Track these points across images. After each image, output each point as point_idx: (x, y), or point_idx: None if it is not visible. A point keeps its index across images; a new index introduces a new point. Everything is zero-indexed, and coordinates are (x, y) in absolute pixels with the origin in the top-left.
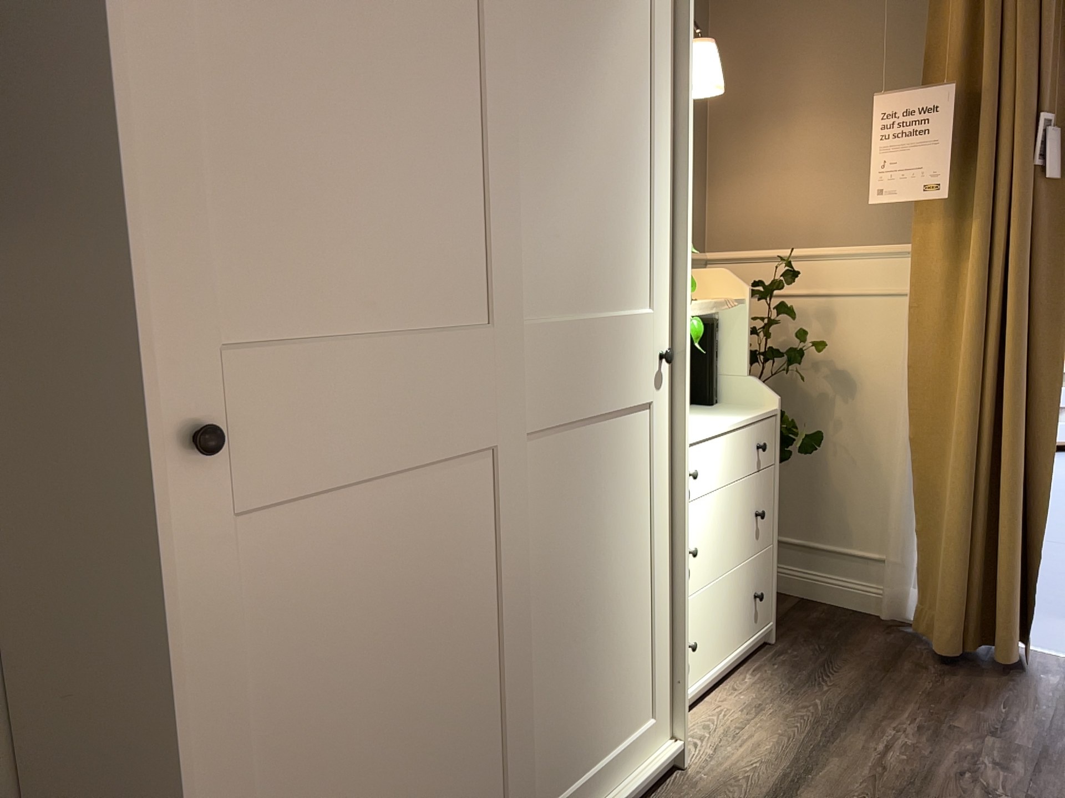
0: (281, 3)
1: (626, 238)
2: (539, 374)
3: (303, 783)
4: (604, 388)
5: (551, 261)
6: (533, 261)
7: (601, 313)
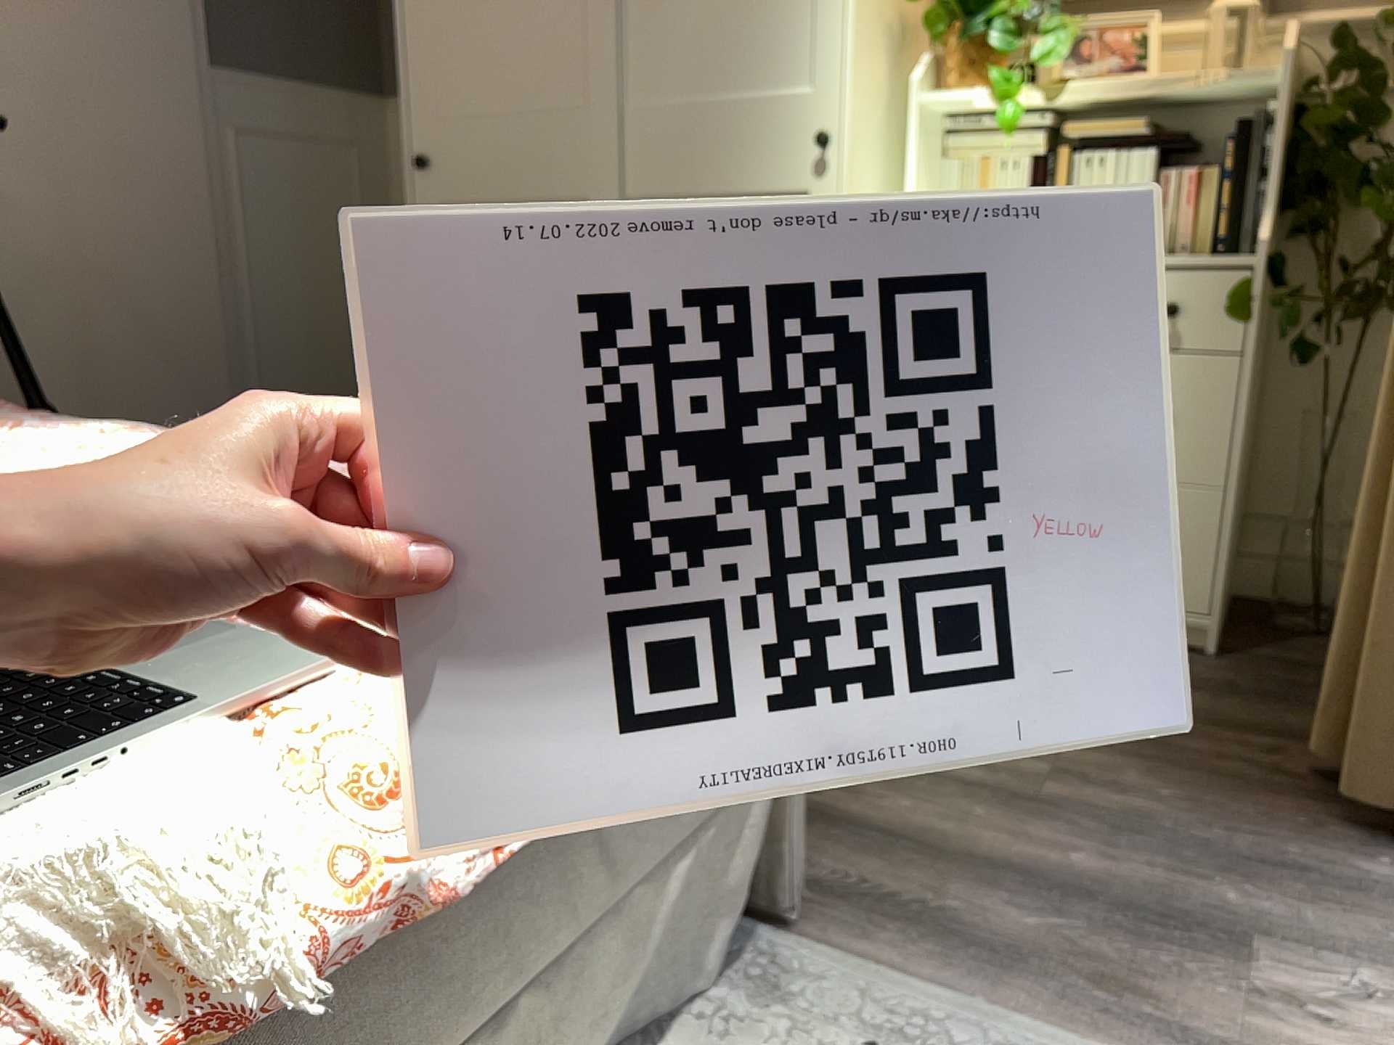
0: None
1: (772, 10)
2: (645, 148)
3: None
4: (728, 168)
5: (666, 48)
6: (645, 50)
7: (729, 93)
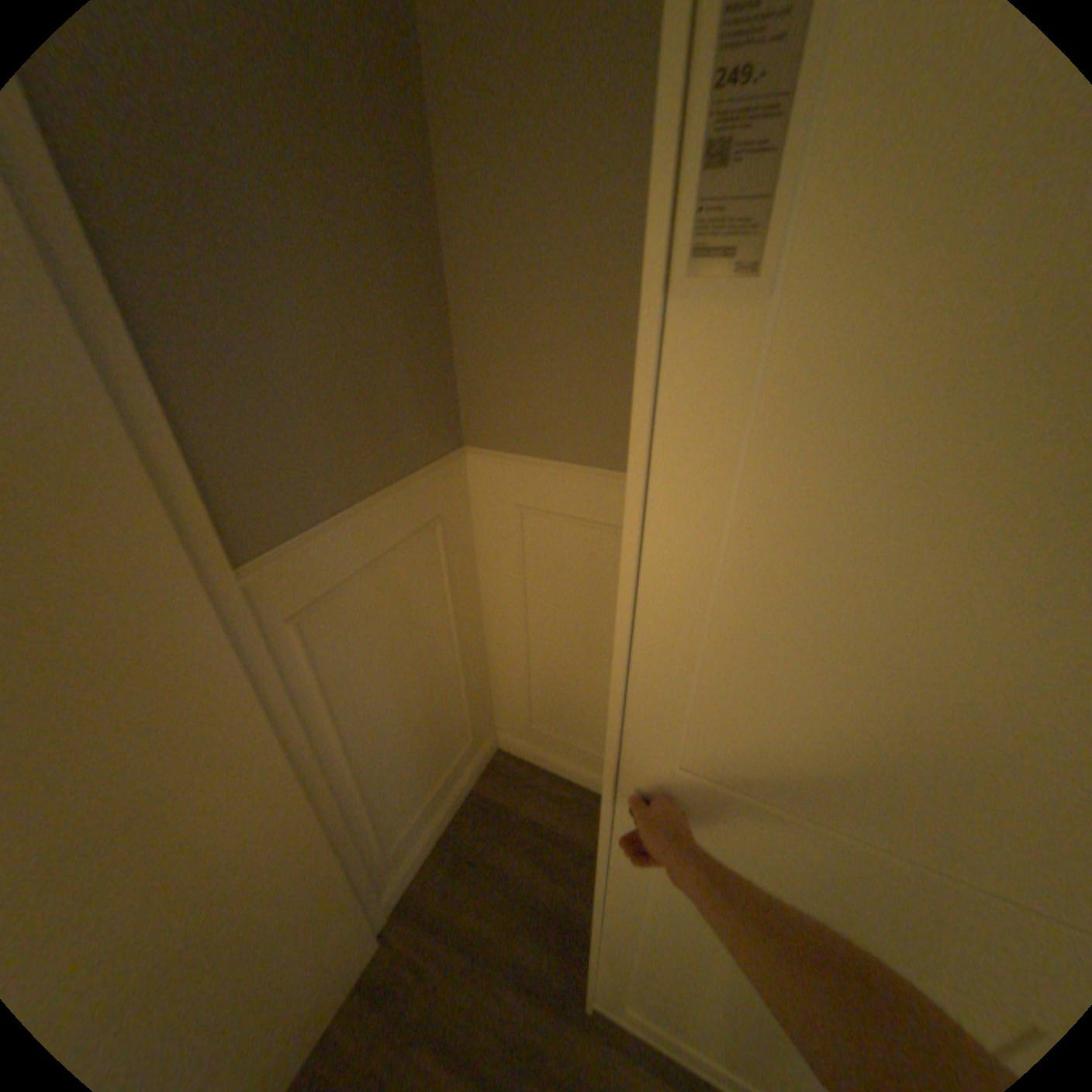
0: (846, 502)
1: None
2: None
3: (659, 963)
4: None
5: None
6: None
7: None
